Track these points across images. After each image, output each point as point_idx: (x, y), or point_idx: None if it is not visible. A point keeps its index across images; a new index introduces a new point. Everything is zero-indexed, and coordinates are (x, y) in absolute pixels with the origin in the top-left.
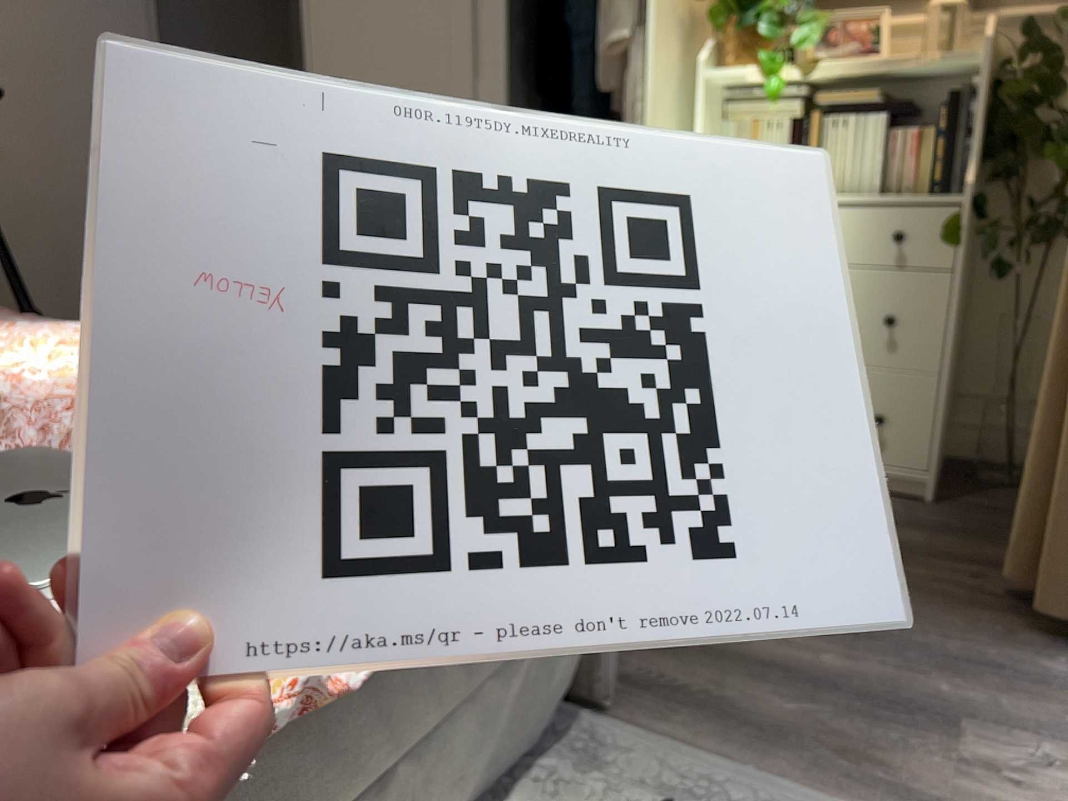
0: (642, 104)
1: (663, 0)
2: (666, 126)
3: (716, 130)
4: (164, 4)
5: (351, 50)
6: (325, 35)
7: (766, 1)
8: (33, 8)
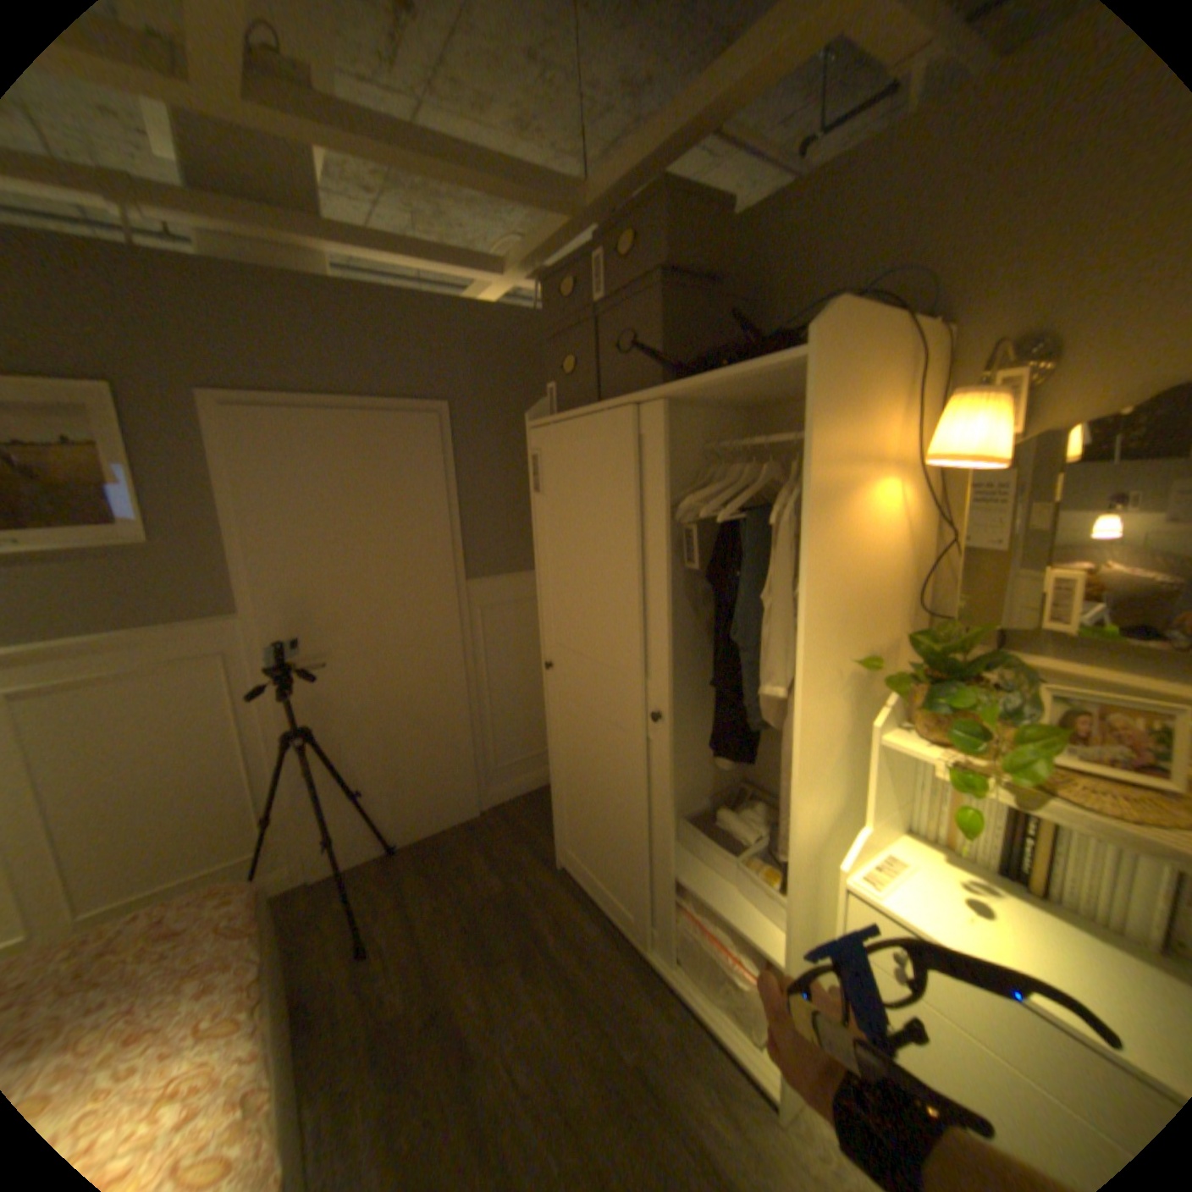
0: (791, 783)
1: (819, 683)
2: (826, 798)
3: (904, 777)
4: (470, 550)
5: (564, 619)
6: (549, 602)
7: (972, 675)
8: (368, 586)
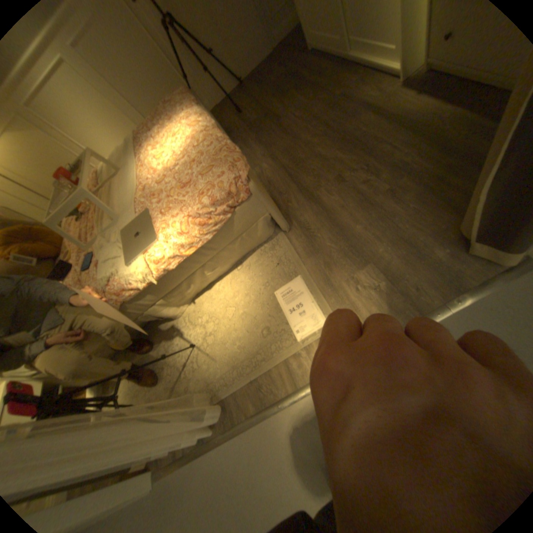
0: None
1: None
2: None
3: None
4: None
5: None
6: None
7: None
8: None
